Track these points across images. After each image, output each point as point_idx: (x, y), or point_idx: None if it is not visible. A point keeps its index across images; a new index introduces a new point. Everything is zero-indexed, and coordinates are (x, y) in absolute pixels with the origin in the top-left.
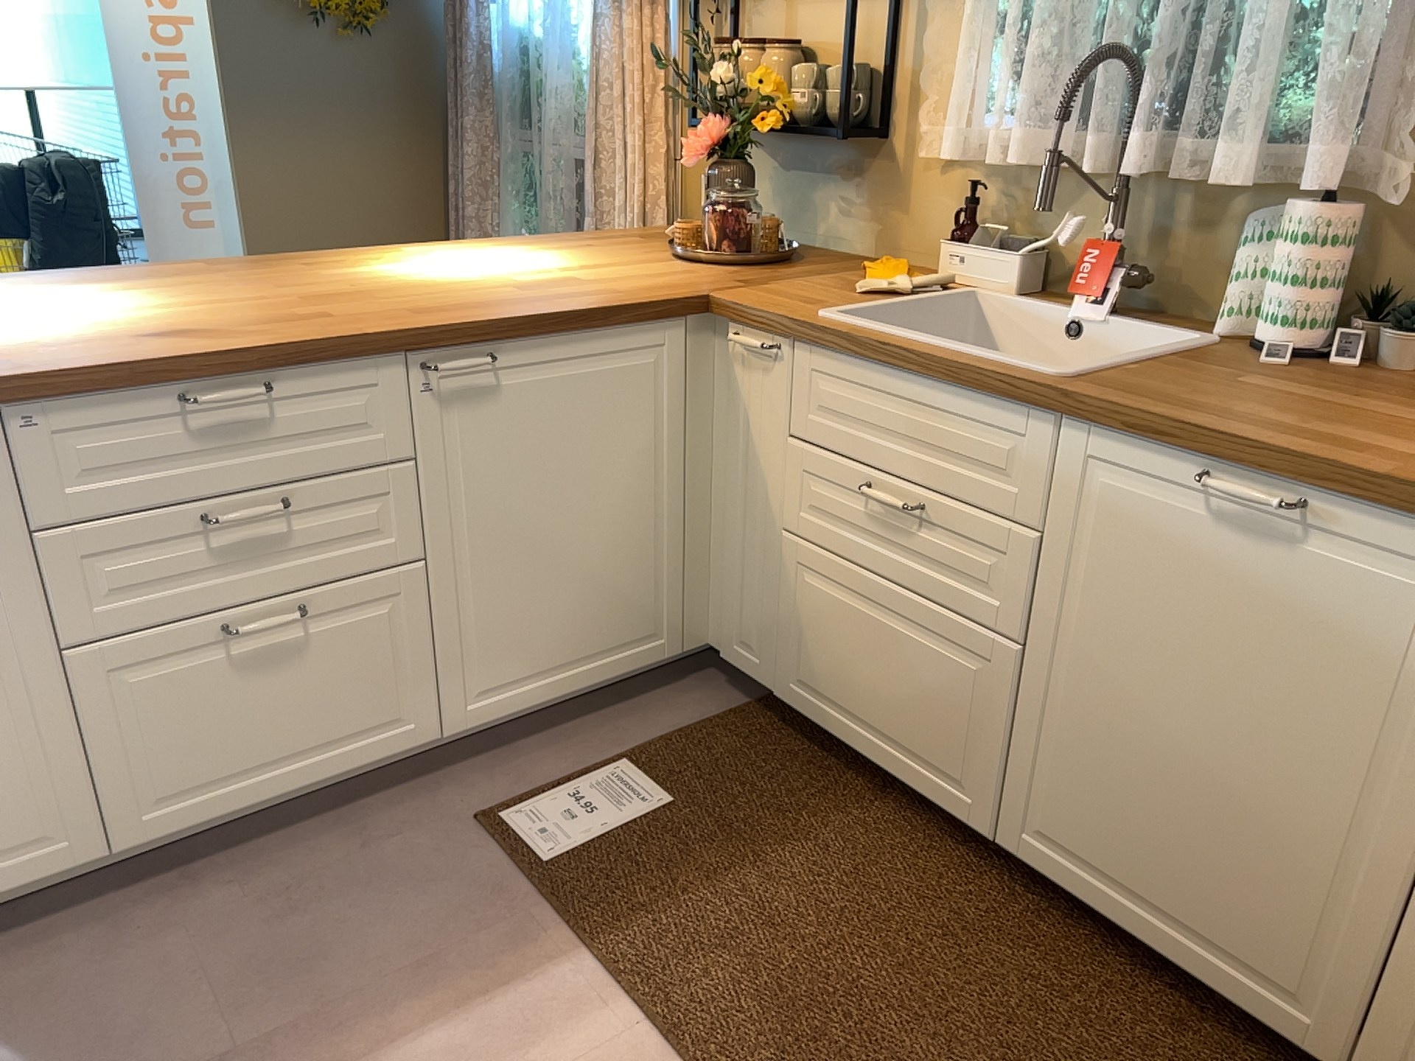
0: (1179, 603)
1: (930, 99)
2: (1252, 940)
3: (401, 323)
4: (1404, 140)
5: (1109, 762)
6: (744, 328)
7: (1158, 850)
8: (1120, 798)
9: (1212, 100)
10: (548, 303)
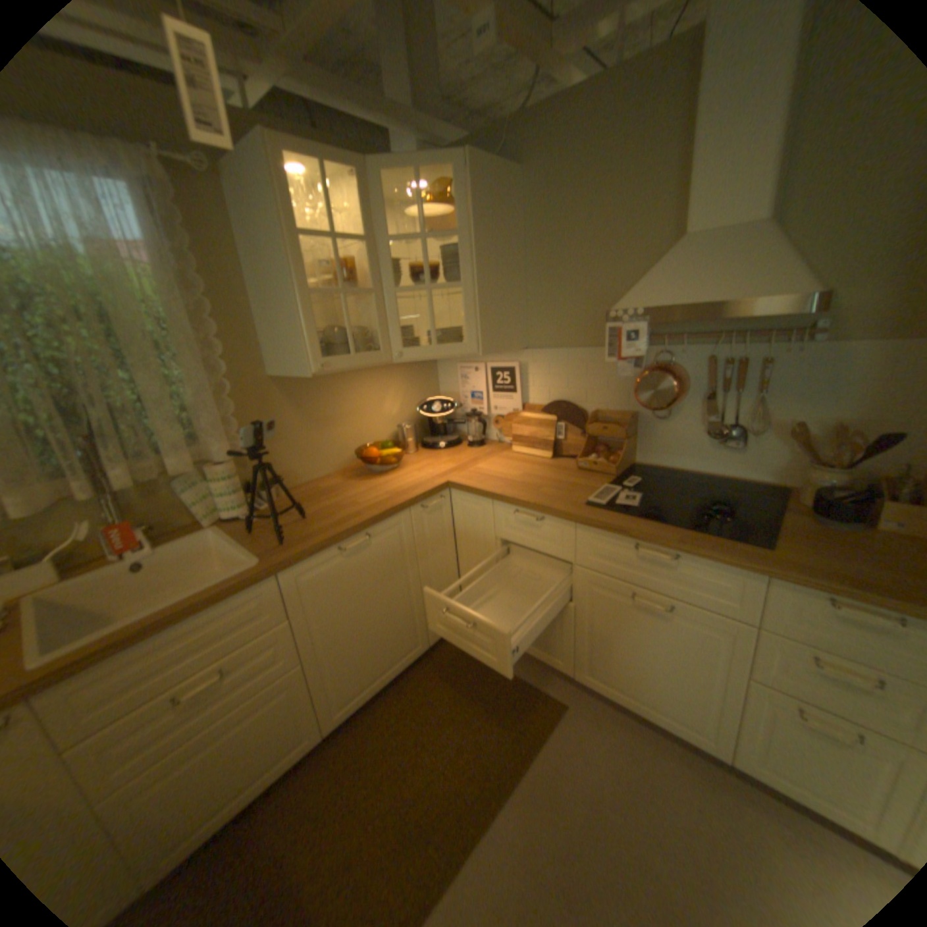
0: (348, 590)
1: None
2: (404, 647)
3: None
4: (229, 434)
5: (350, 657)
6: None
7: (375, 660)
8: (358, 662)
9: (142, 443)
10: None
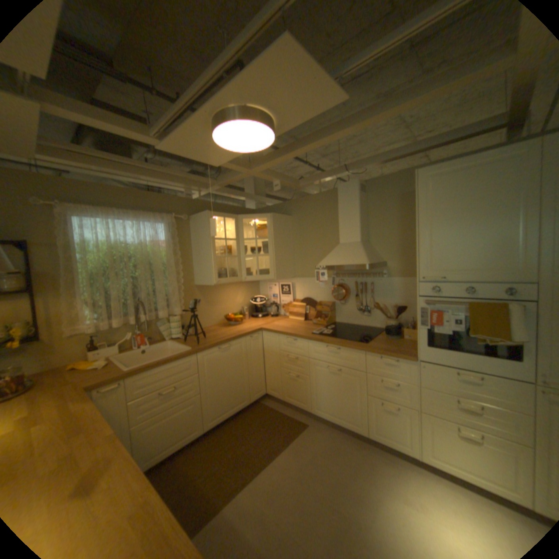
0: (220, 367)
1: (58, 324)
2: (239, 400)
3: (98, 434)
4: (179, 306)
5: (218, 398)
6: (101, 390)
7: (227, 402)
8: (221, 401)
9: (152, 307)
10: (79, 413)
